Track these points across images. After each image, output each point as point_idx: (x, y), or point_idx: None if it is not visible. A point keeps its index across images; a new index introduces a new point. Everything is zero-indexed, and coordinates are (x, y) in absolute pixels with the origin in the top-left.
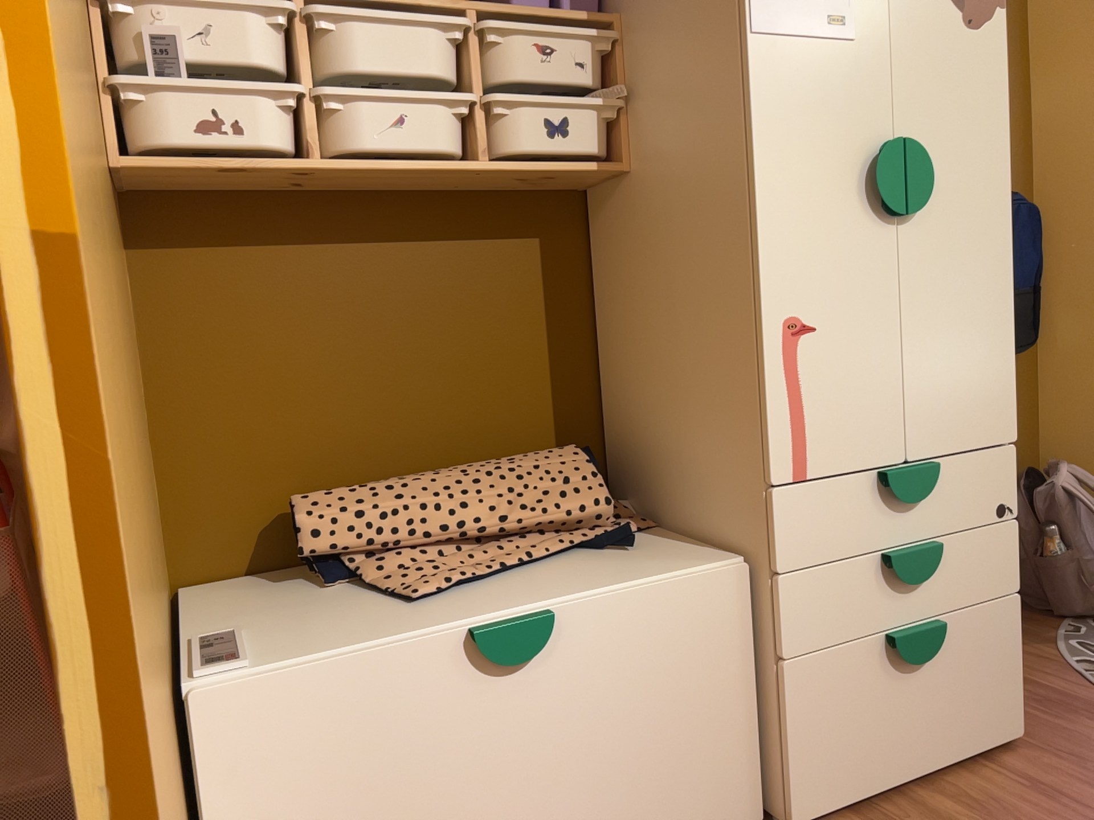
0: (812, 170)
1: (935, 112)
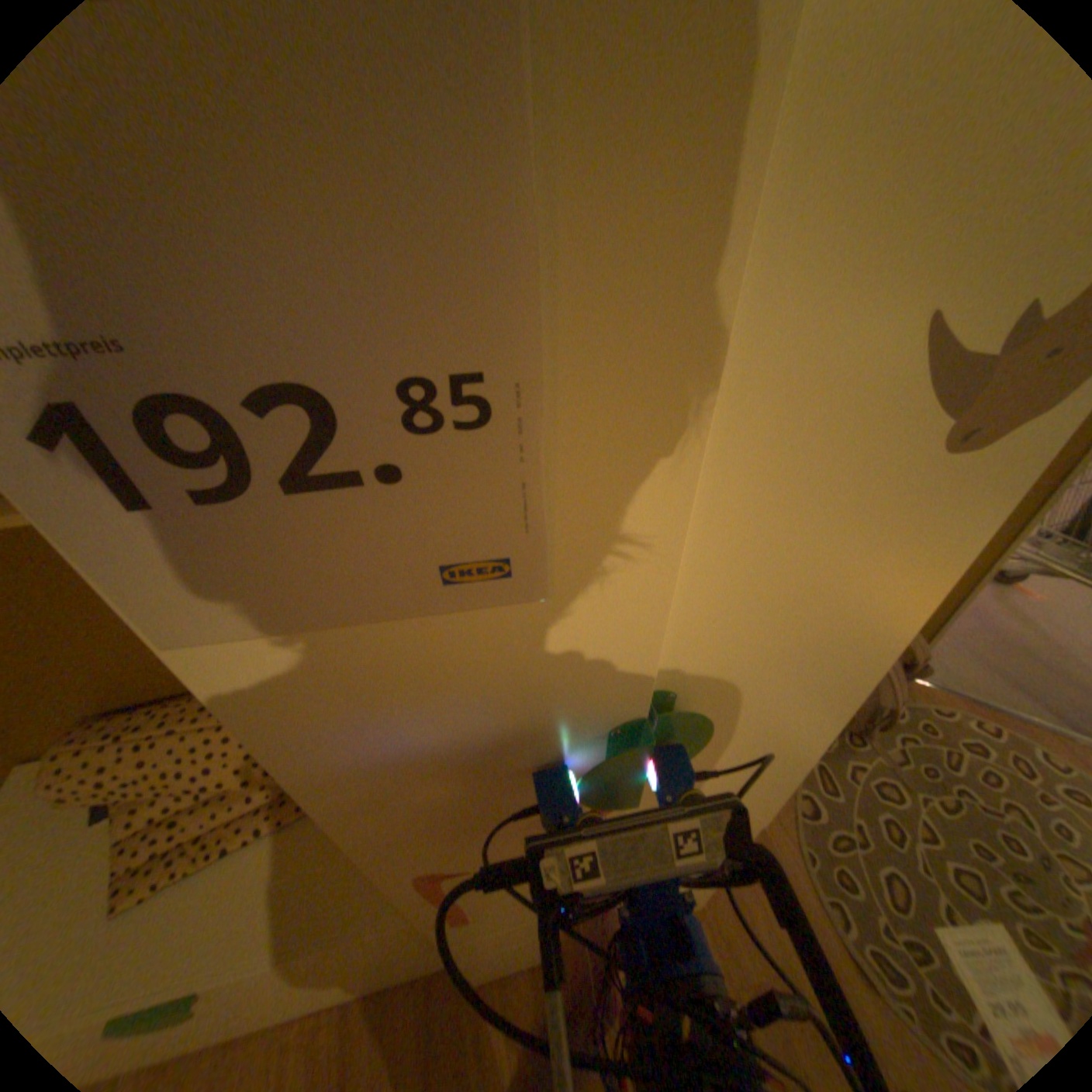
0: (437, 768)
1: (765, 626)
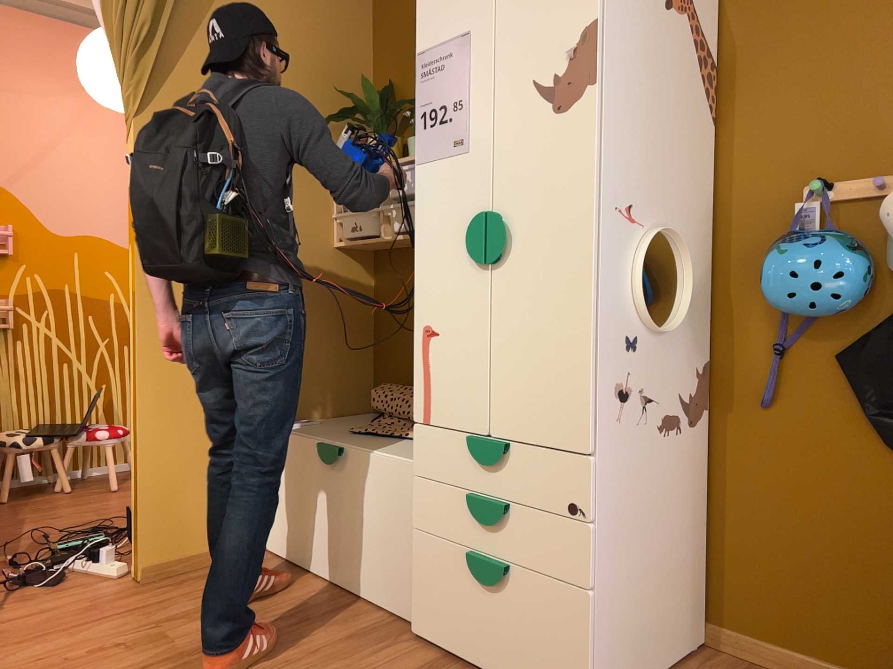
0: (441, 237)
1: (525, 185)
